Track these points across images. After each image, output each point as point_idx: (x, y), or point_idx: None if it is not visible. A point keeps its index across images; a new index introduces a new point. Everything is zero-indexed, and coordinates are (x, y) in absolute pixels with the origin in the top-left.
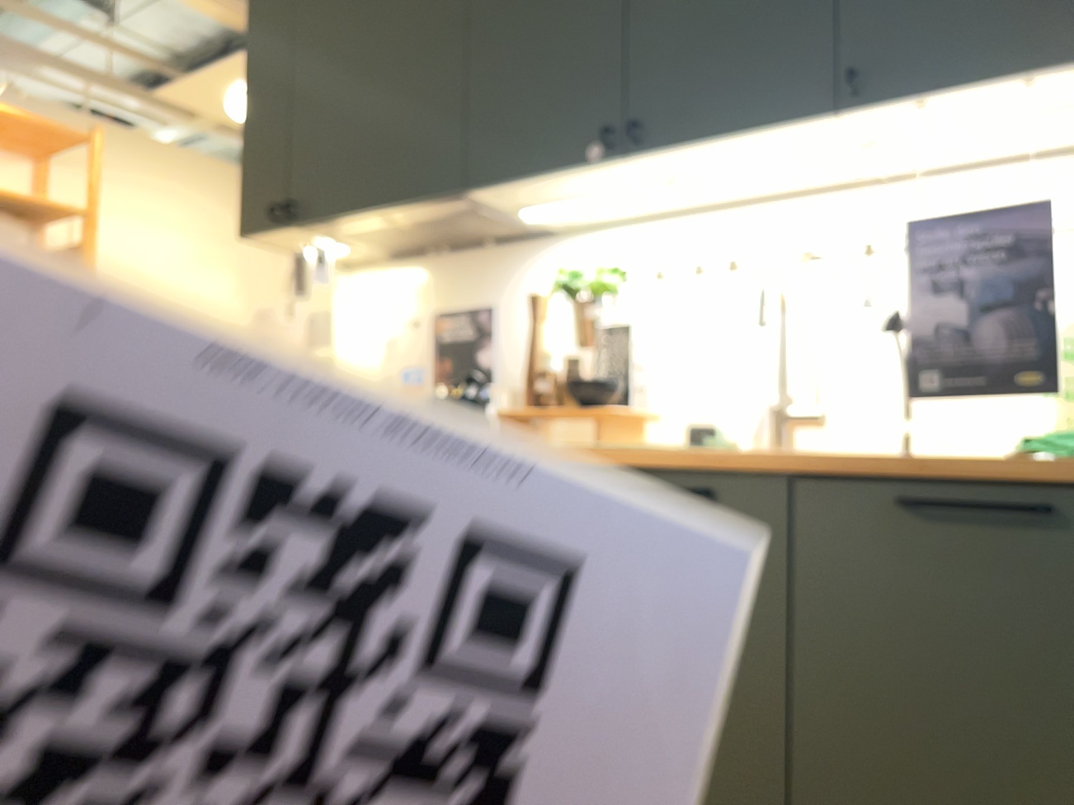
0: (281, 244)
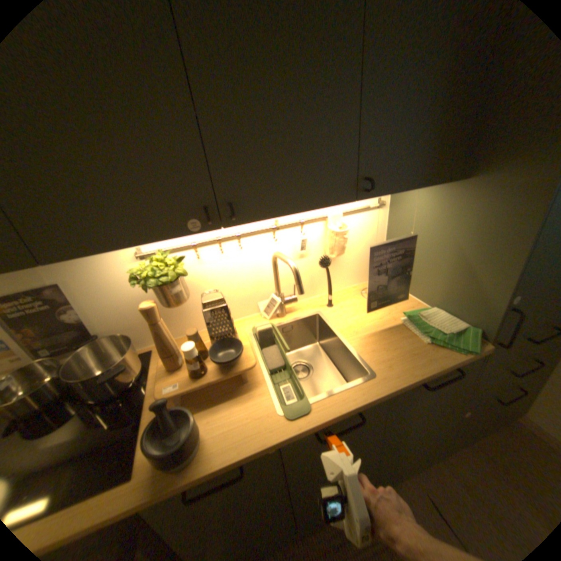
0: None
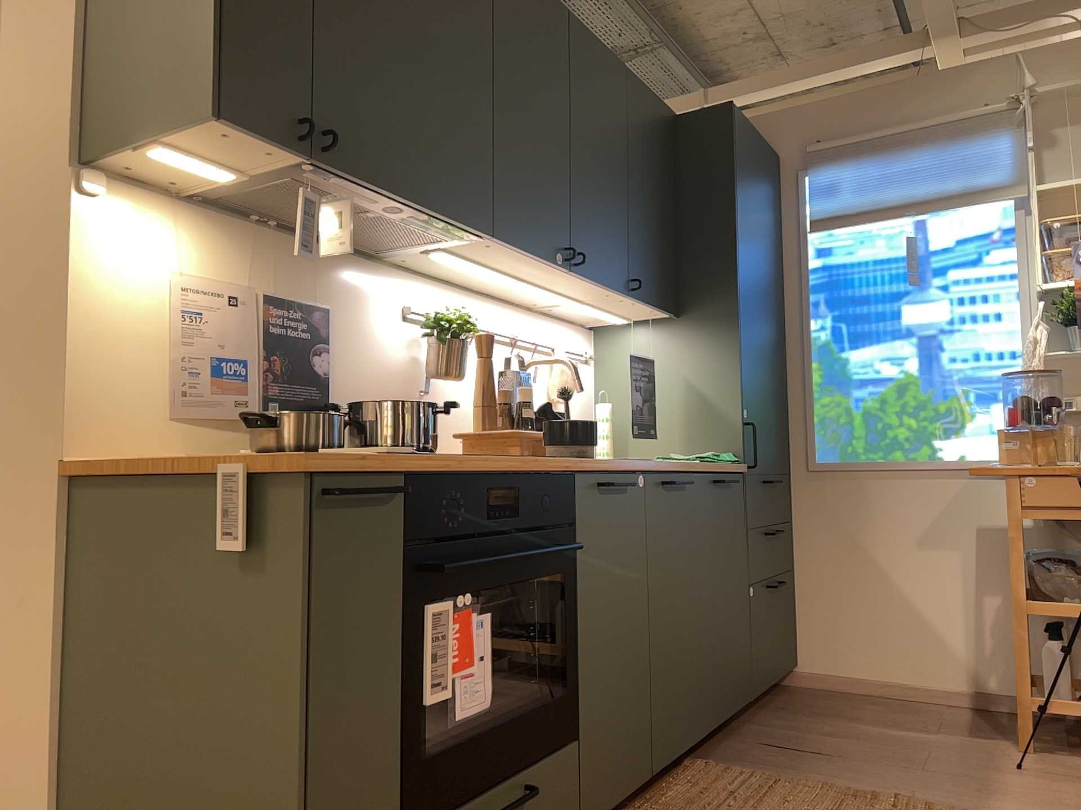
0: (203, 141)
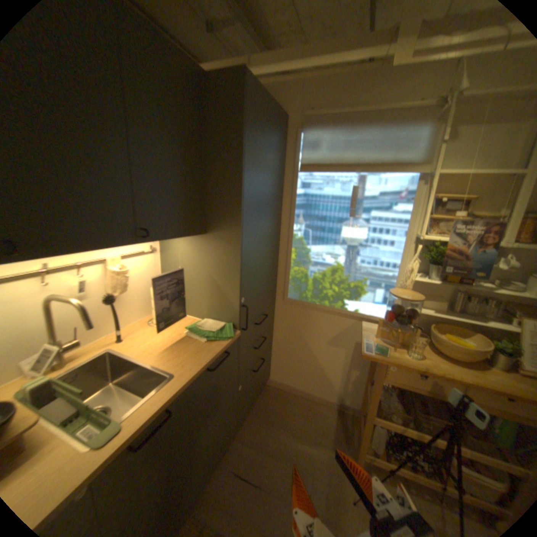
0: None
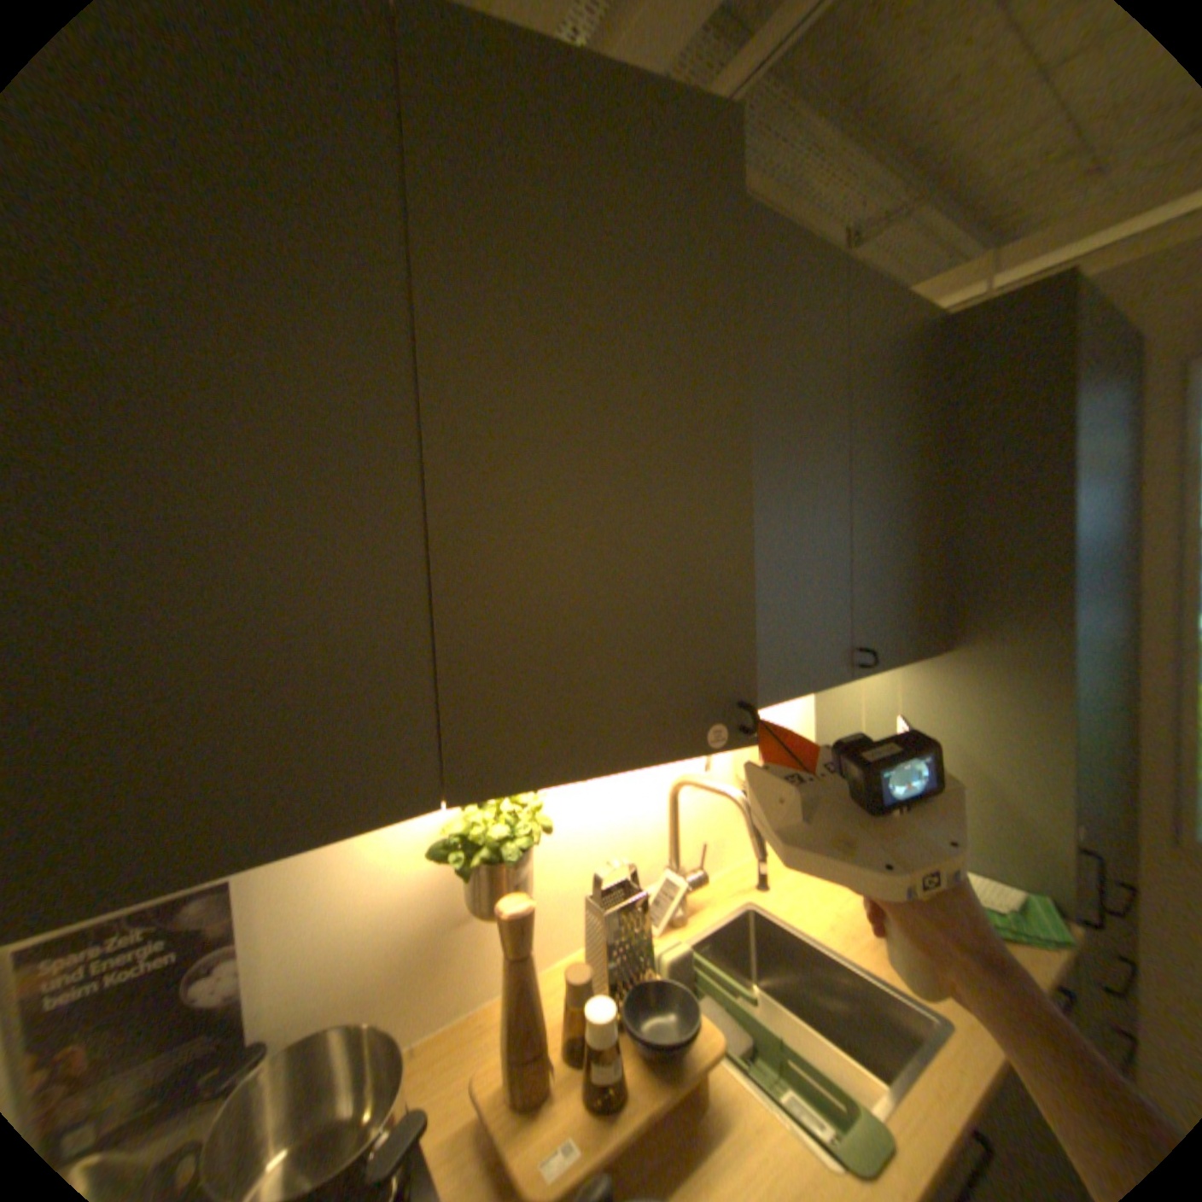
0: None
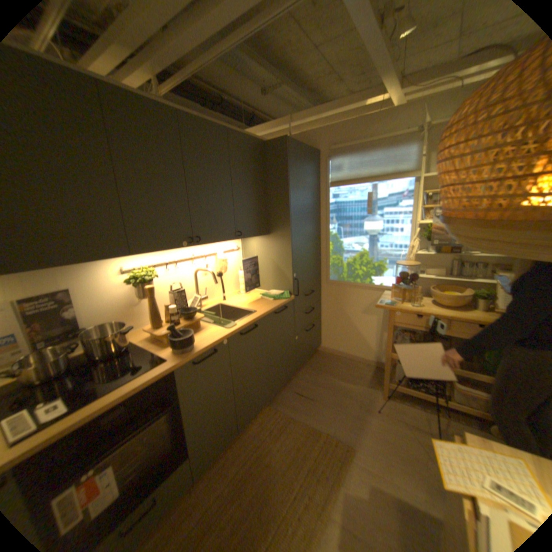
0: None
